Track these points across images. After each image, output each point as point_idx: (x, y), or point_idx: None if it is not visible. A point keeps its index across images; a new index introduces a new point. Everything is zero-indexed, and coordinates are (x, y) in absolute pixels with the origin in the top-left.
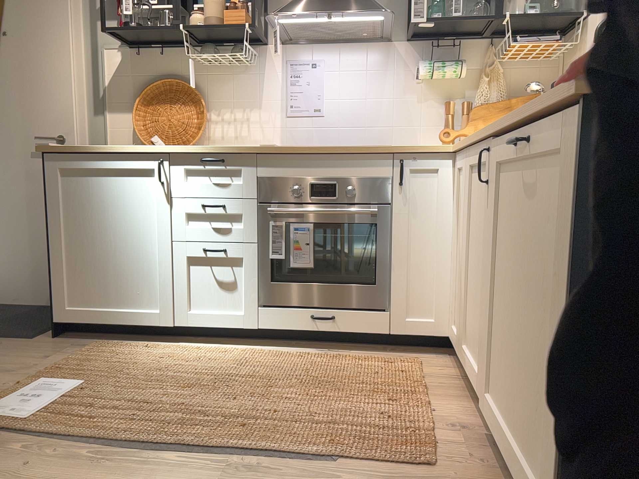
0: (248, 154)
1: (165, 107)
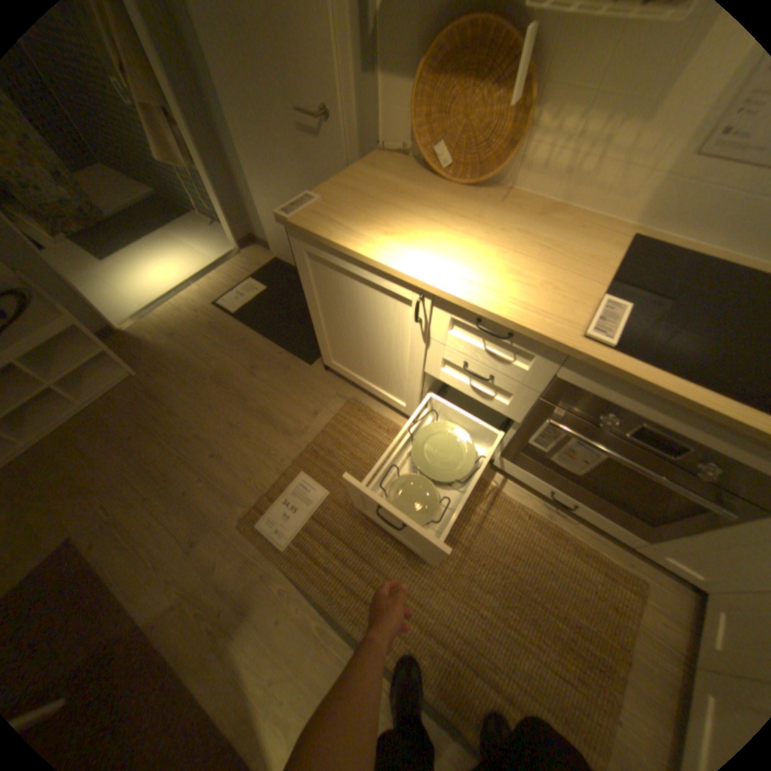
0: (558, 347)
1: (466, 82)
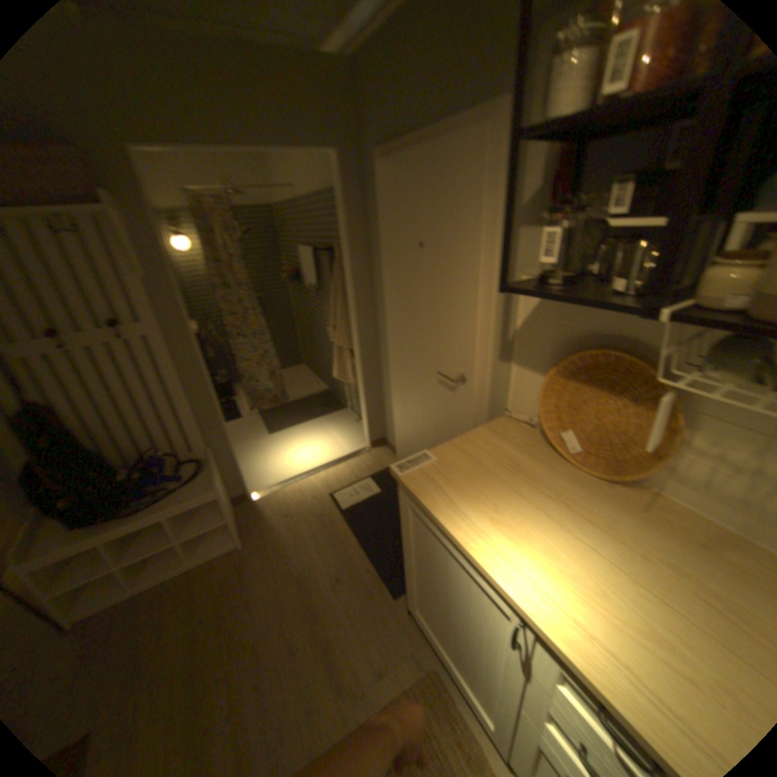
0: None
1: (600, 392)
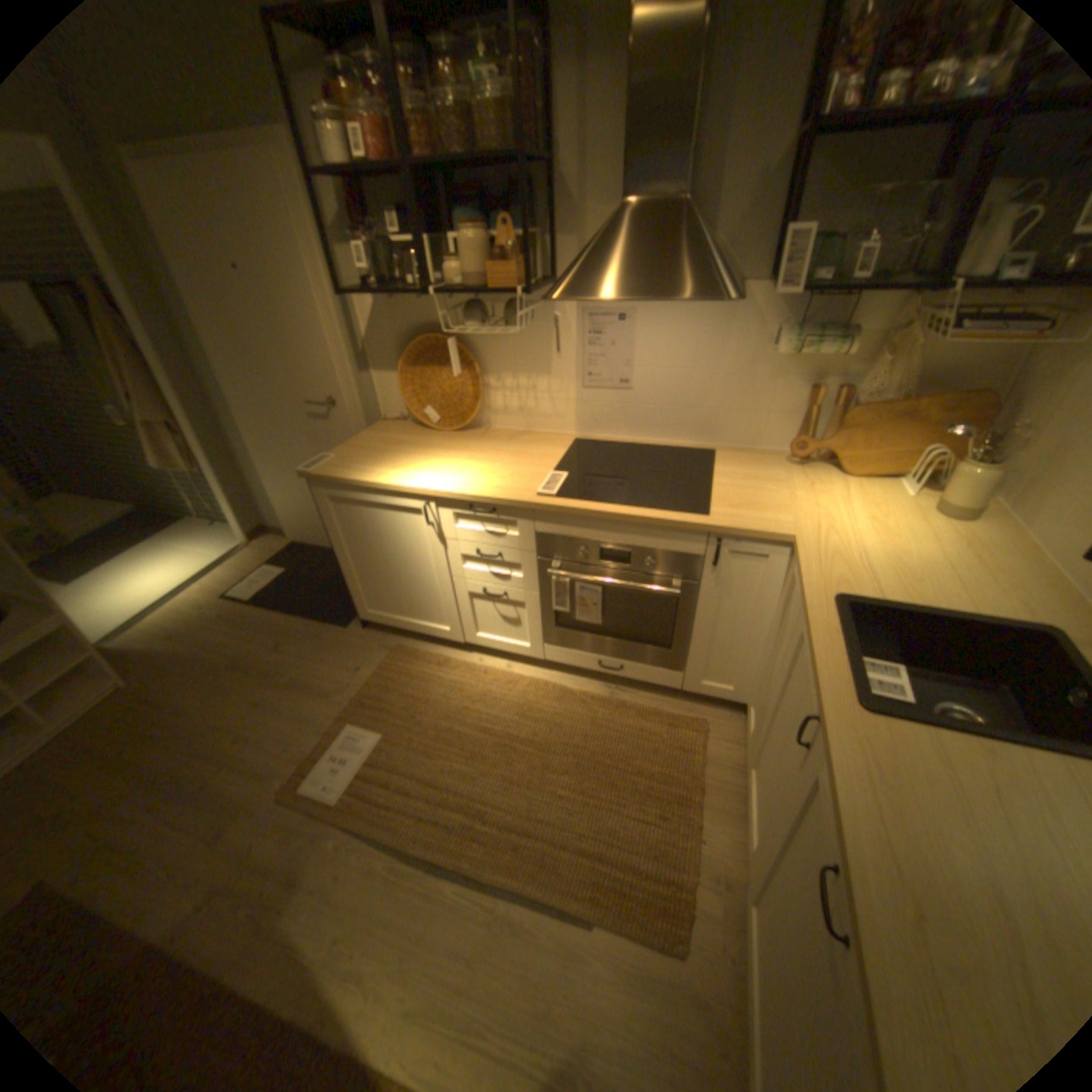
0: (522, 508)
1: (432, 369)
